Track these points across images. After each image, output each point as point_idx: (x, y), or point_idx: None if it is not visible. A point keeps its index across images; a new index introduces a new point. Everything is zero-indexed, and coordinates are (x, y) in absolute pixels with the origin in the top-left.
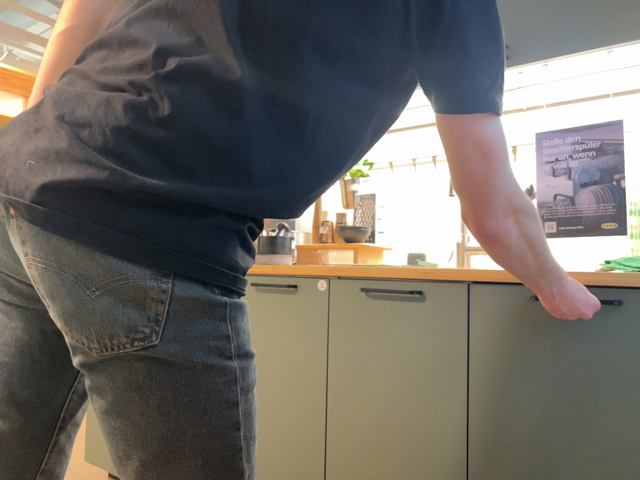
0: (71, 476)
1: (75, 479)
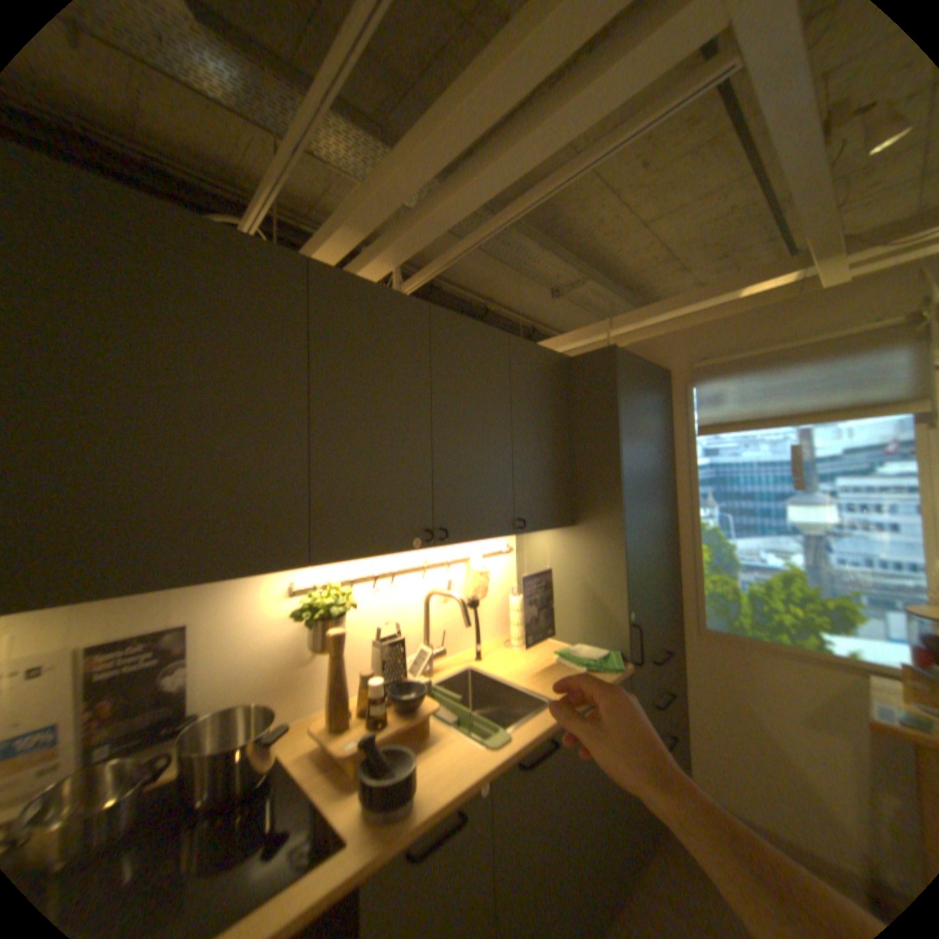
0: None
1: None
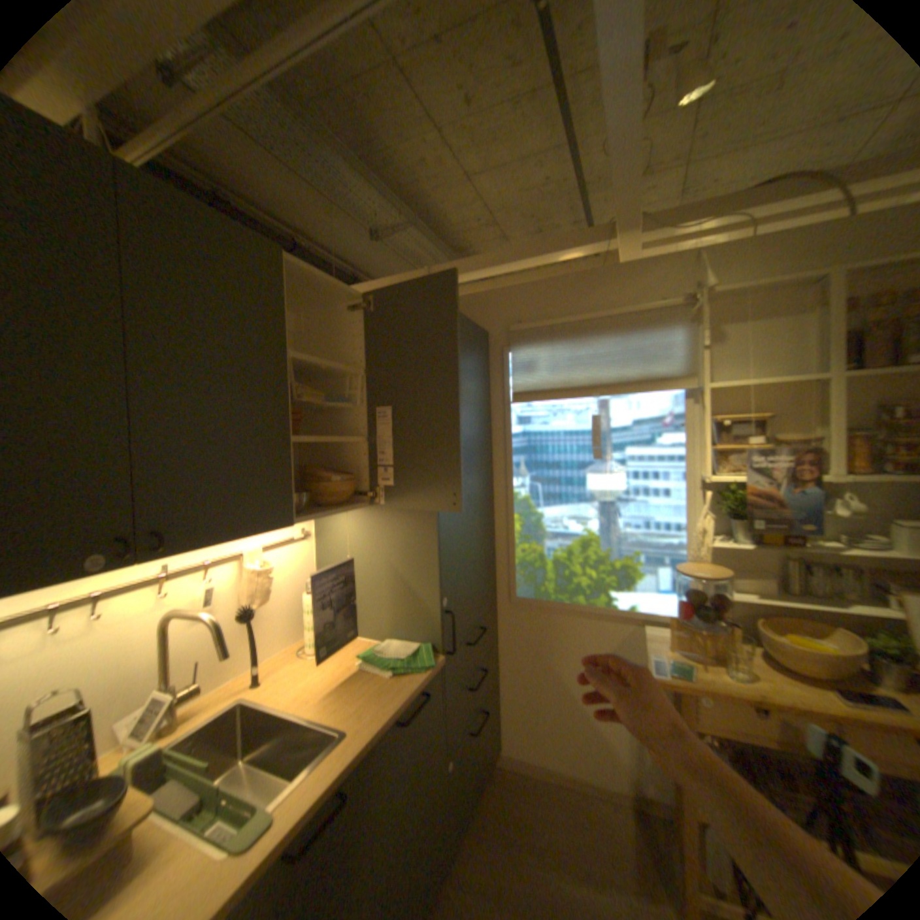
0: None
1: None
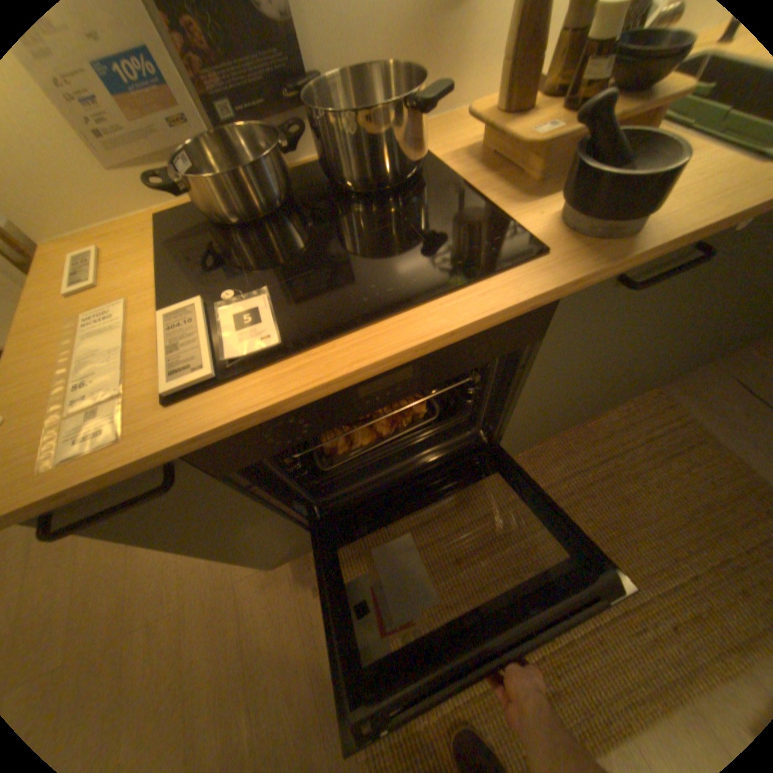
0: (239, 581)
1: (253, 578)
